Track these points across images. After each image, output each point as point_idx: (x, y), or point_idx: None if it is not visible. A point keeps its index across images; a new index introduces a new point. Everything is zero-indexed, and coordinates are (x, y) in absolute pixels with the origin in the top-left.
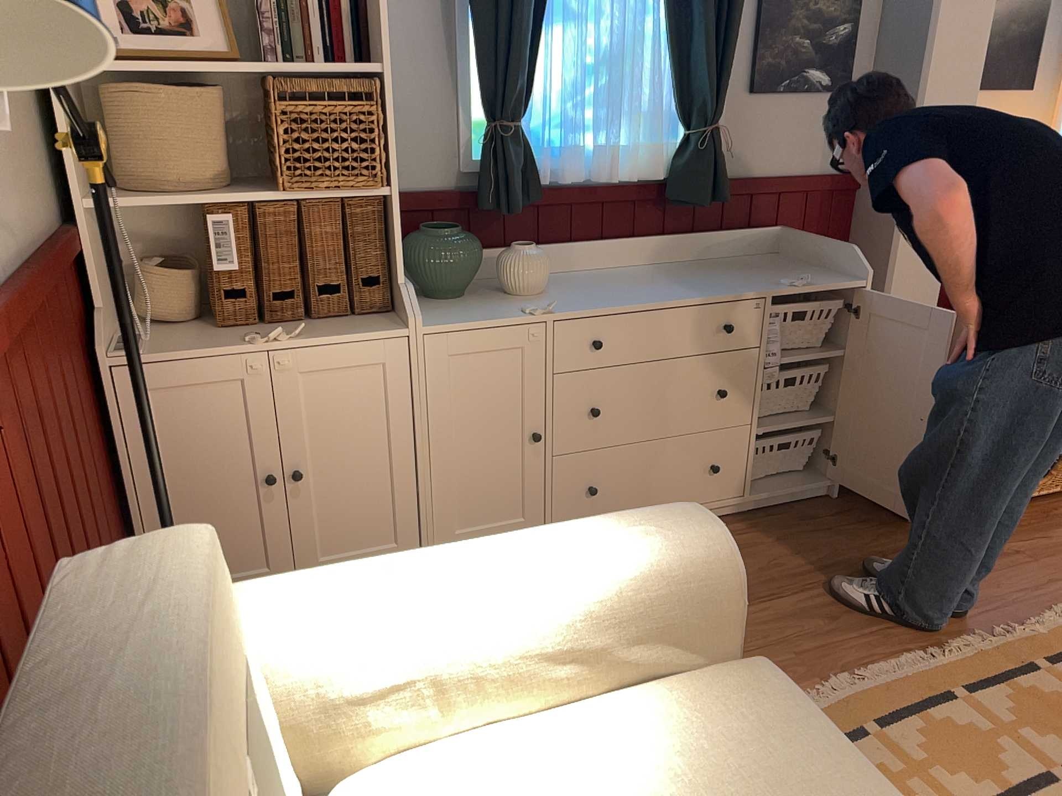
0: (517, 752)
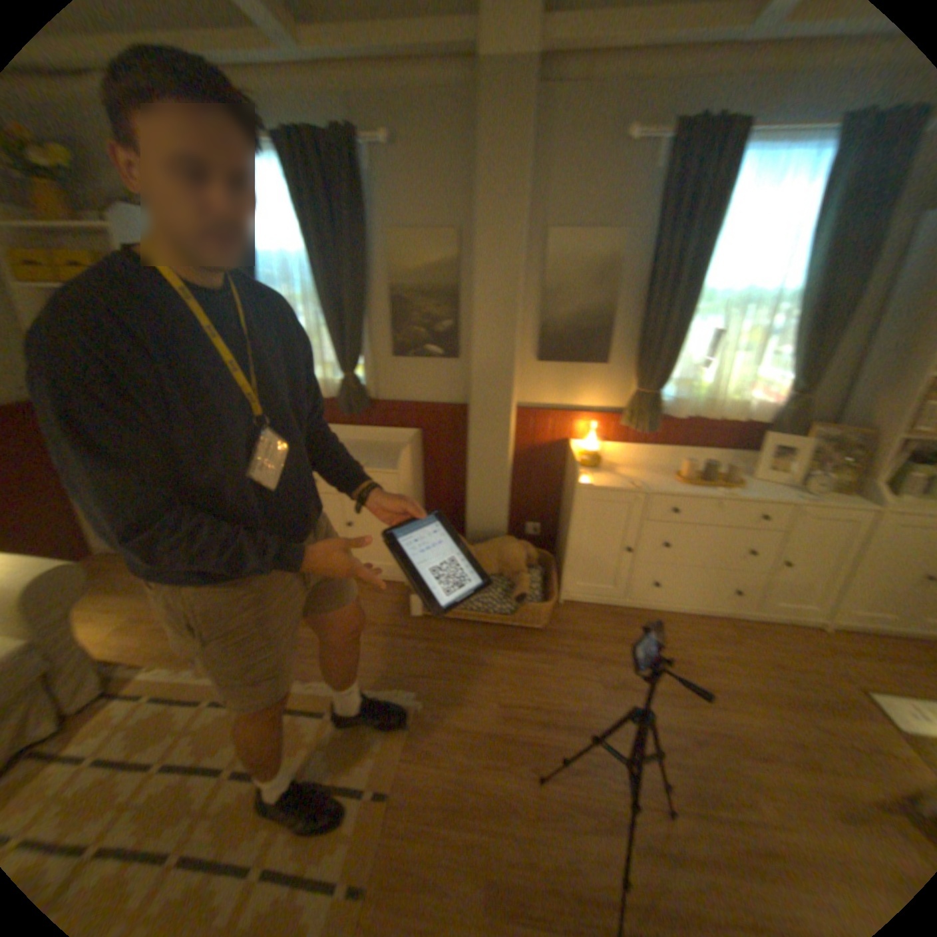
0: None
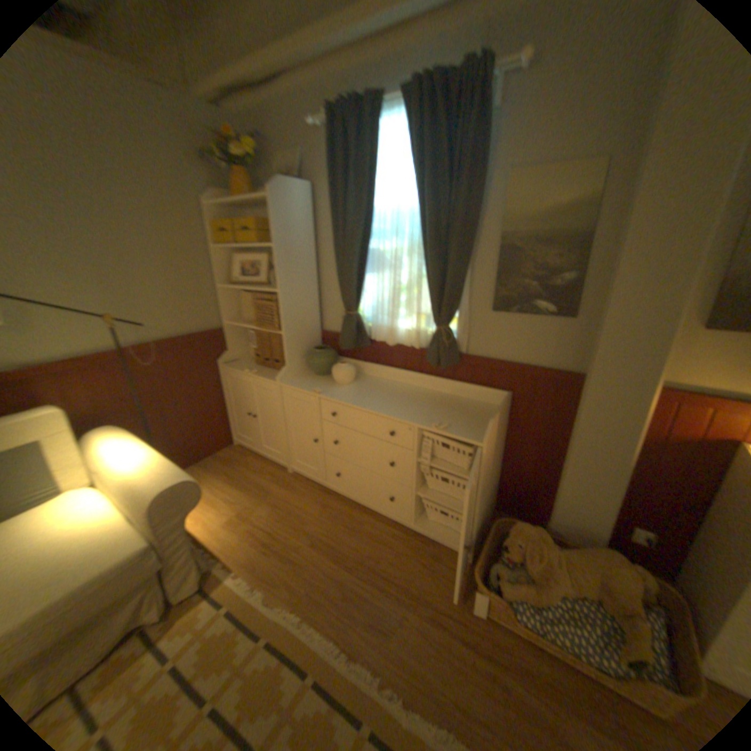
0: (90, 510)
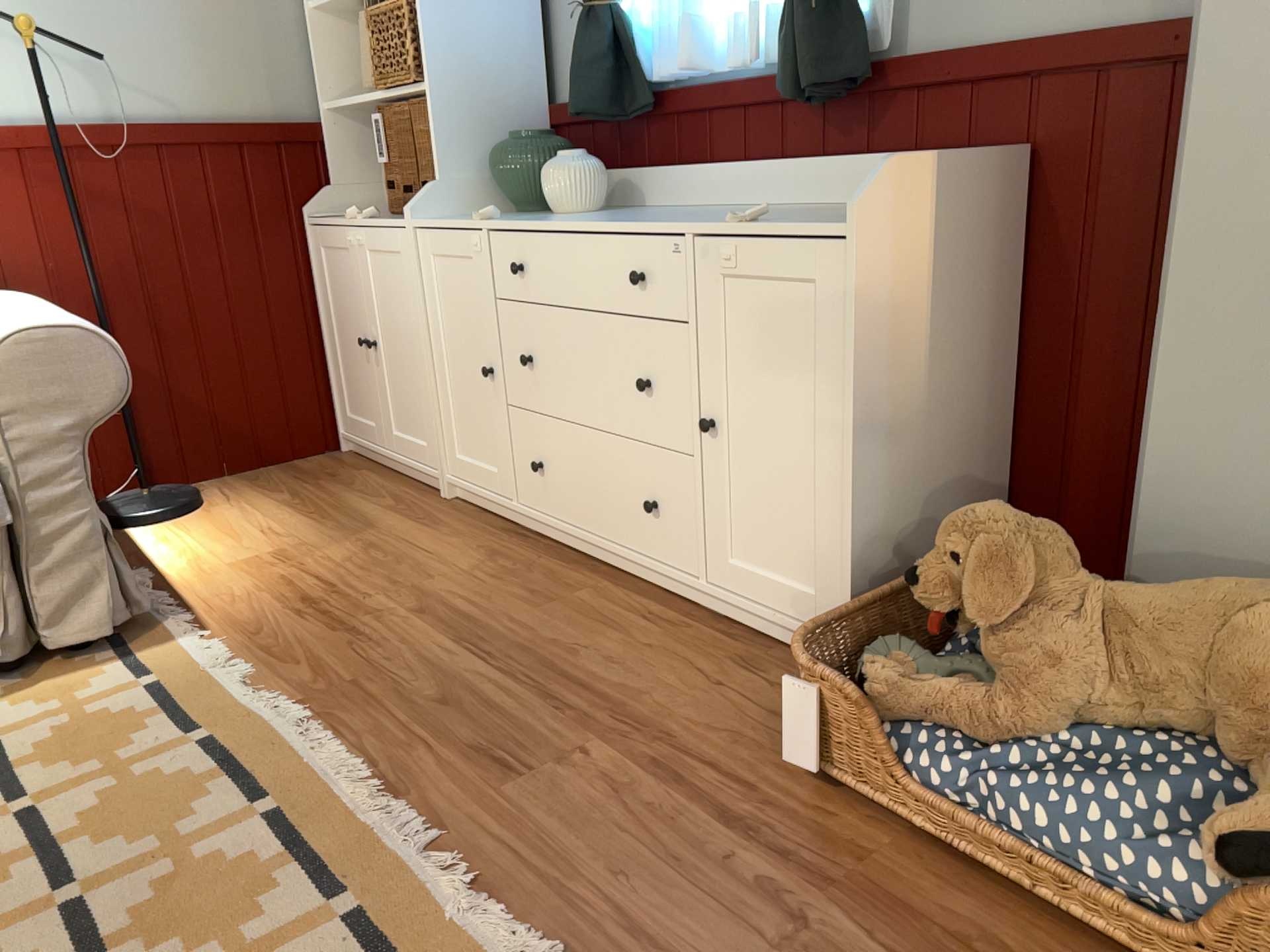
0: None
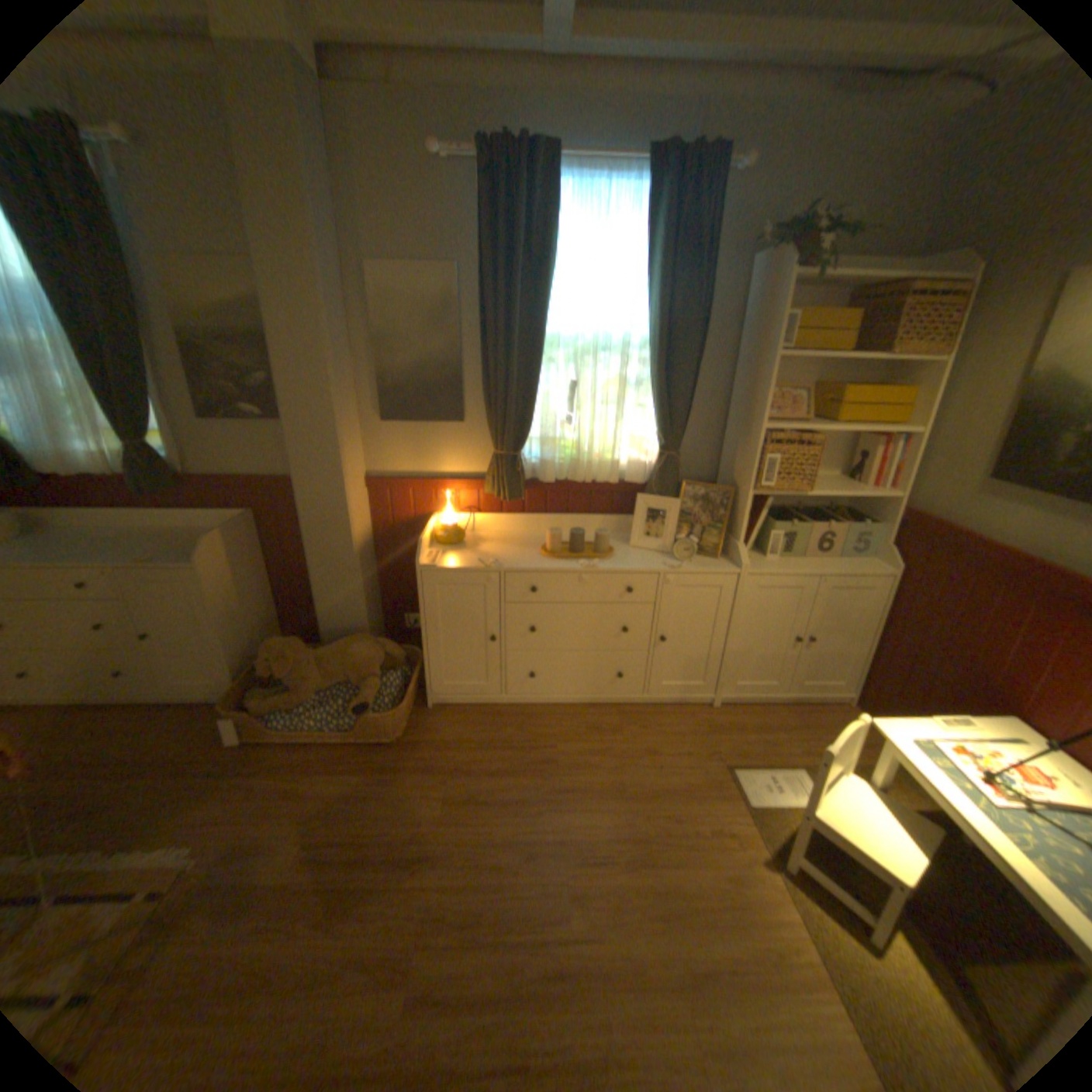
0: None
